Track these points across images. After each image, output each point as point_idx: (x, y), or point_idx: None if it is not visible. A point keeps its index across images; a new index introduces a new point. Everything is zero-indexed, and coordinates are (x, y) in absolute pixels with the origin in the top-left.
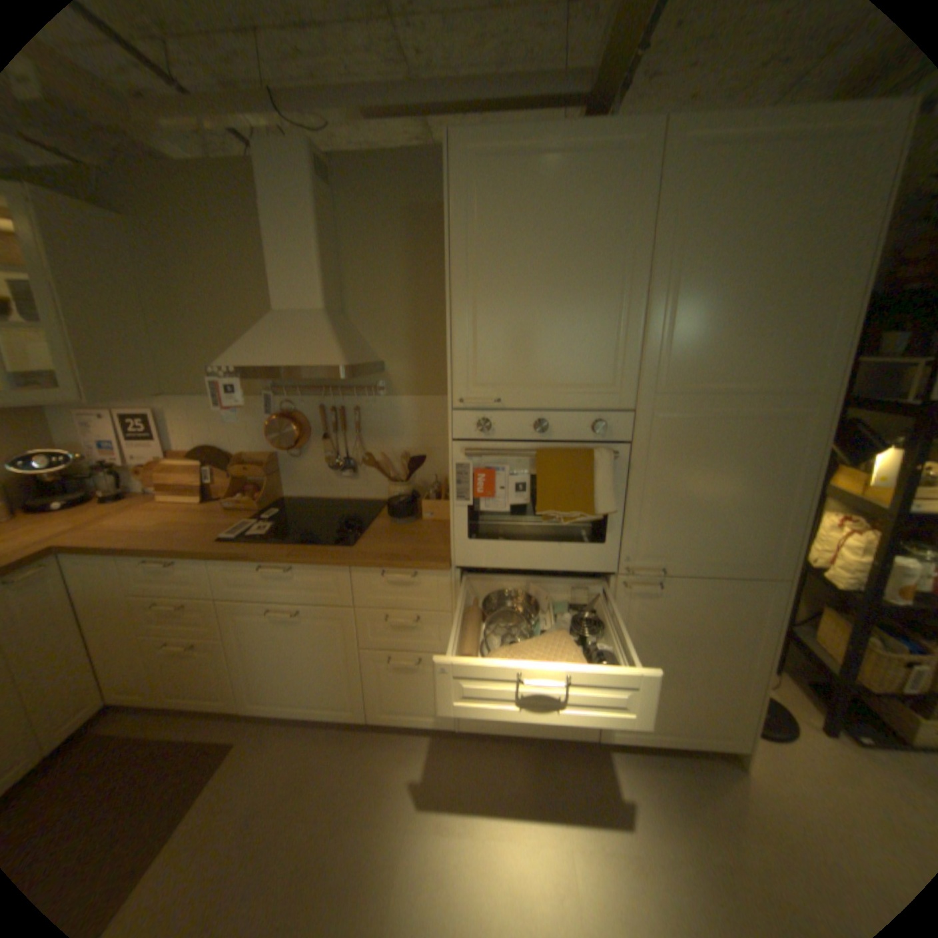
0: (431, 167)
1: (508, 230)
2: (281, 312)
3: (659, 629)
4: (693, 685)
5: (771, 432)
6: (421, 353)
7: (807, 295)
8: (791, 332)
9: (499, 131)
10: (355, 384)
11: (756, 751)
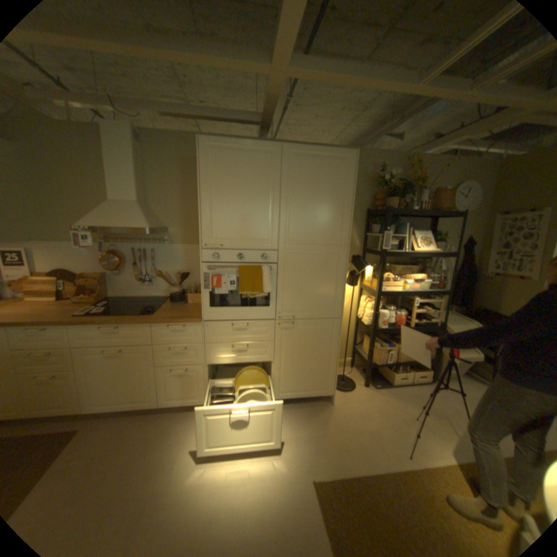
0: (191, 142)
1: (224, 178)
2: (113, 202)
3: (293, 343)
4: (308, 367)
5: (327, 260)
6: (187, 225)
7: (333, 211)
8: (329, 223)
9: (219, 141)
10: (152, 238)
11: (335, 393)
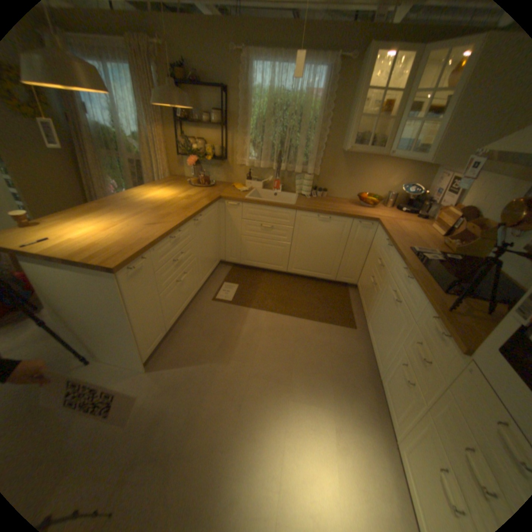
0: None
1: None
2: None
3: None
4: None
5: None
6: None
7: None
8: None
9: None
10: None
11: None
